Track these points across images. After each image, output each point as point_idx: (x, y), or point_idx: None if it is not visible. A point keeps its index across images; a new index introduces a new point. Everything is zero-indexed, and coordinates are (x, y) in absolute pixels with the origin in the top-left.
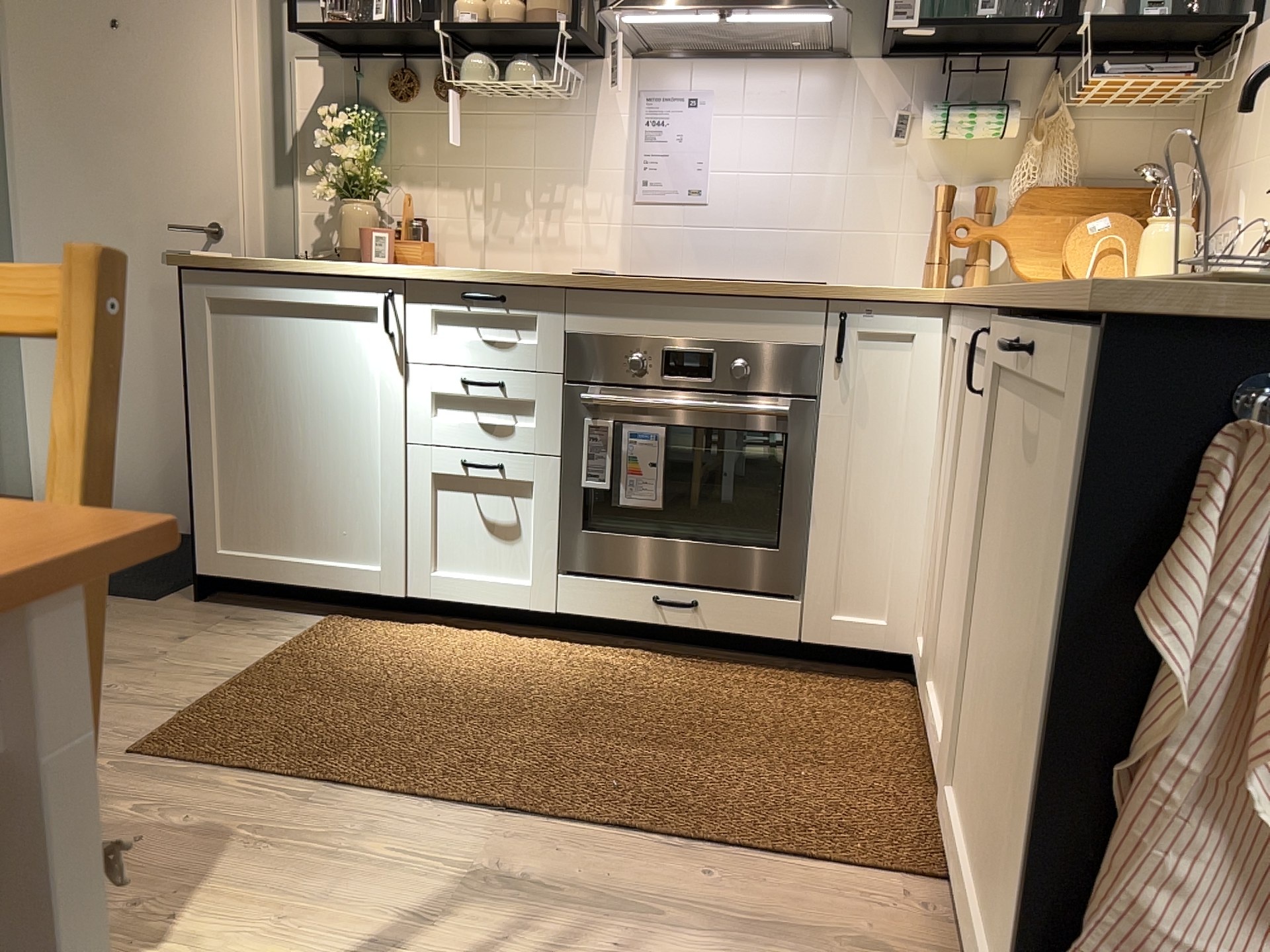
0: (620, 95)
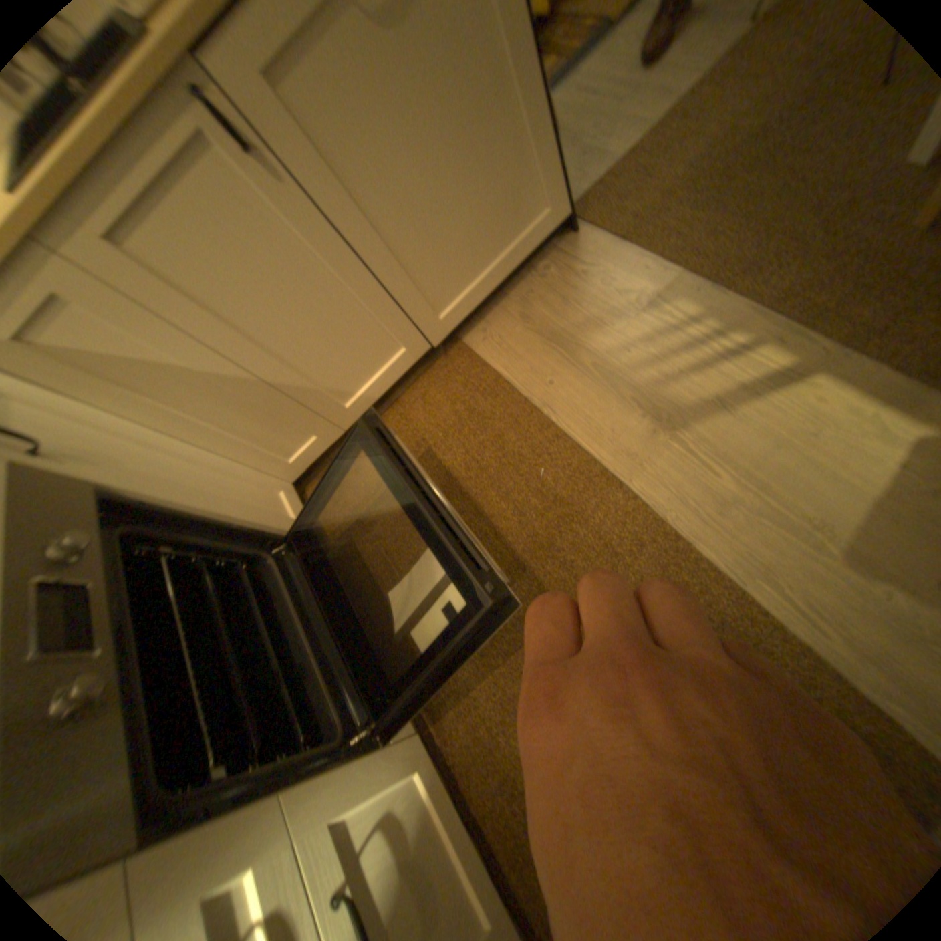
0: None
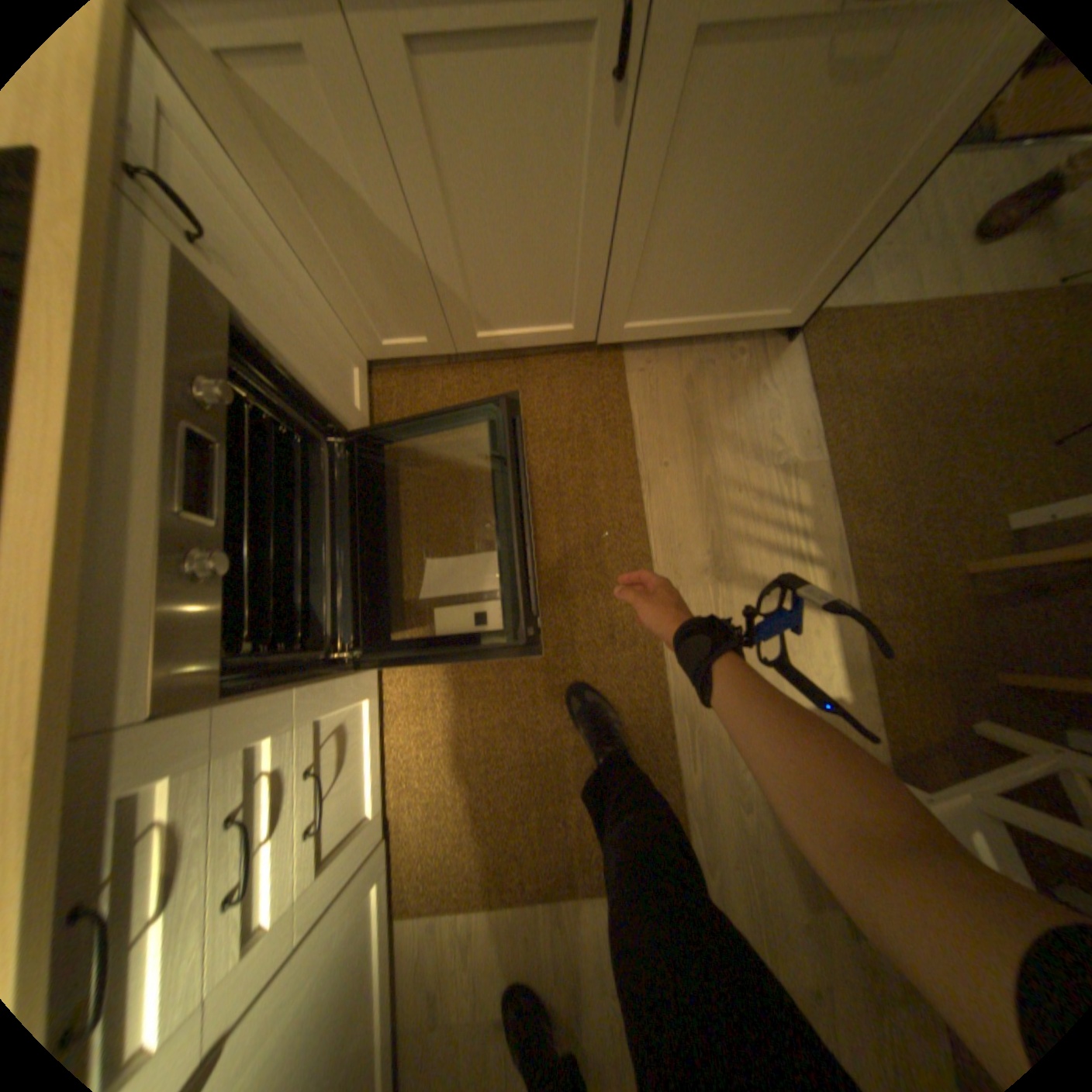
0: None
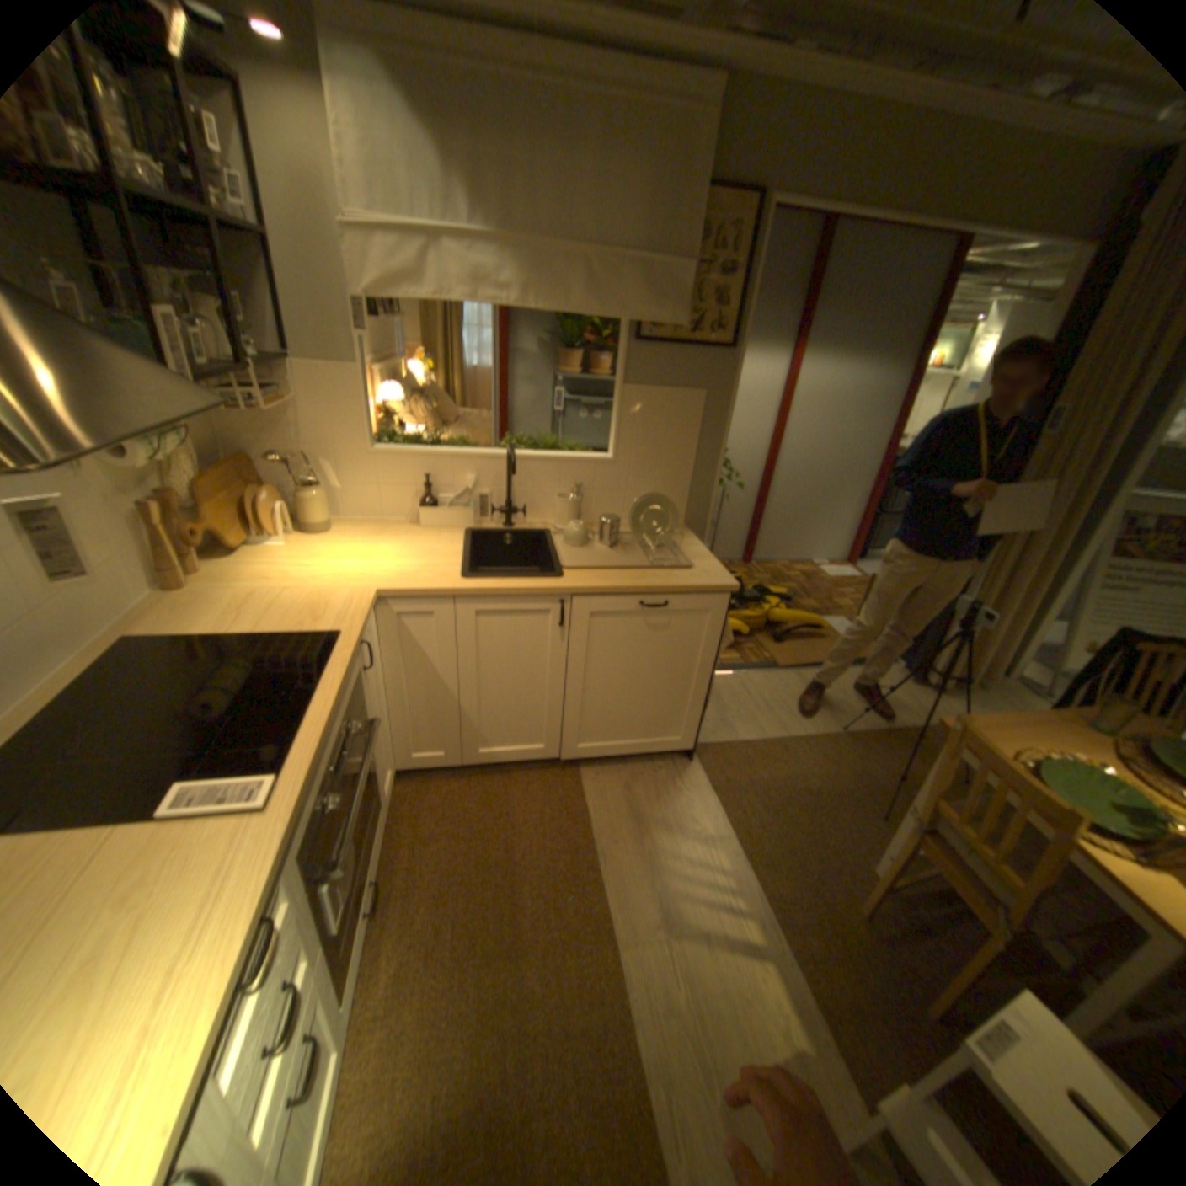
0: None
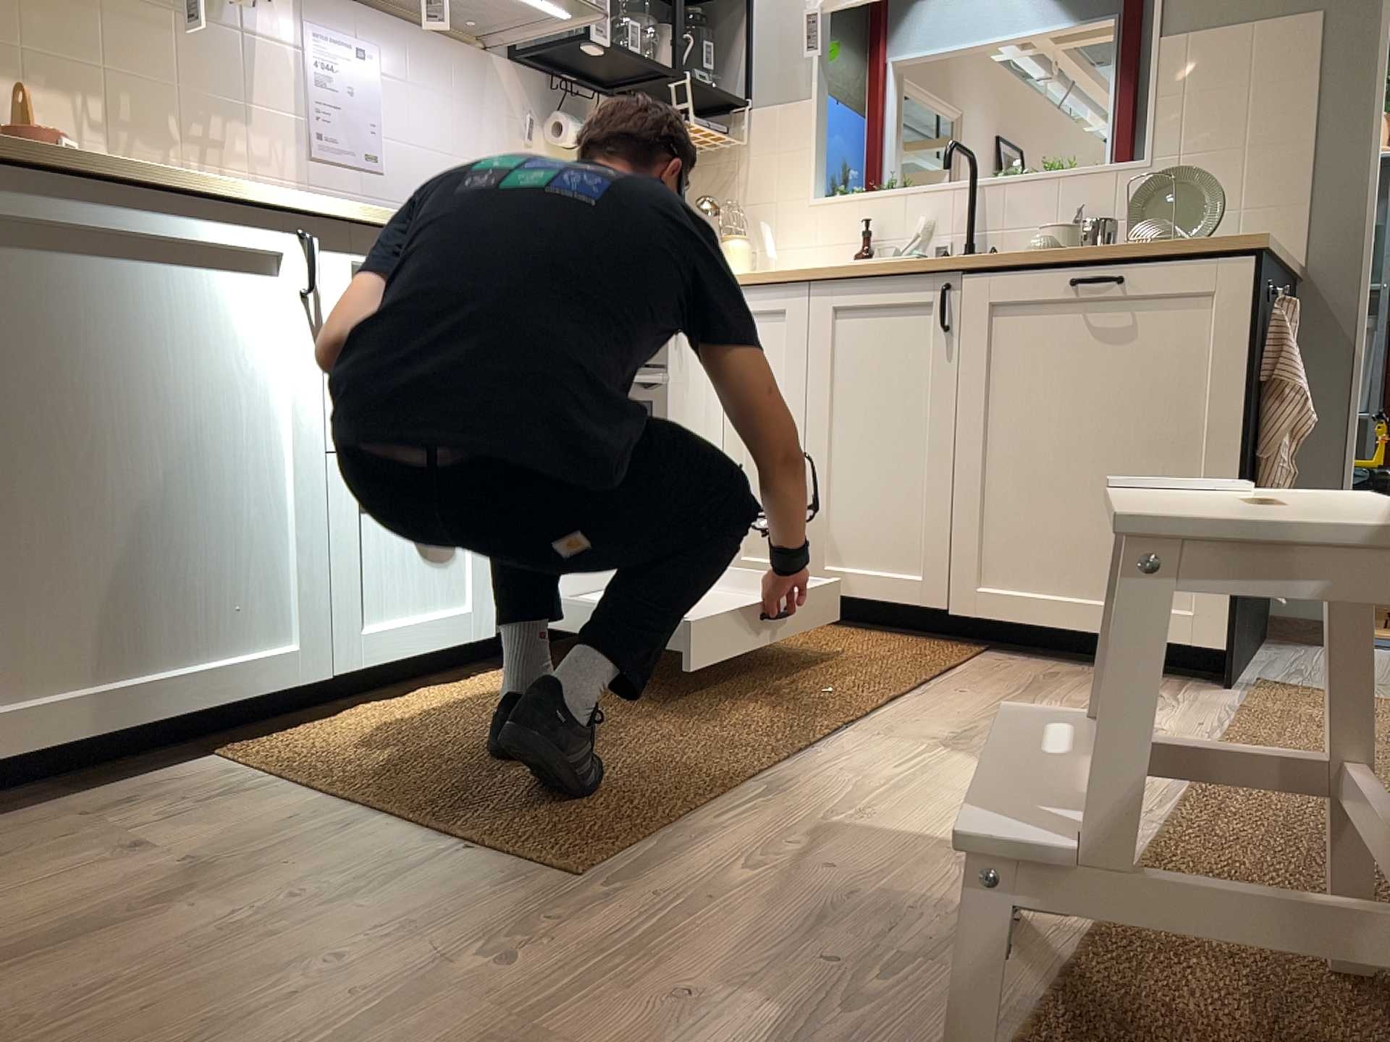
0: (287, 19)
